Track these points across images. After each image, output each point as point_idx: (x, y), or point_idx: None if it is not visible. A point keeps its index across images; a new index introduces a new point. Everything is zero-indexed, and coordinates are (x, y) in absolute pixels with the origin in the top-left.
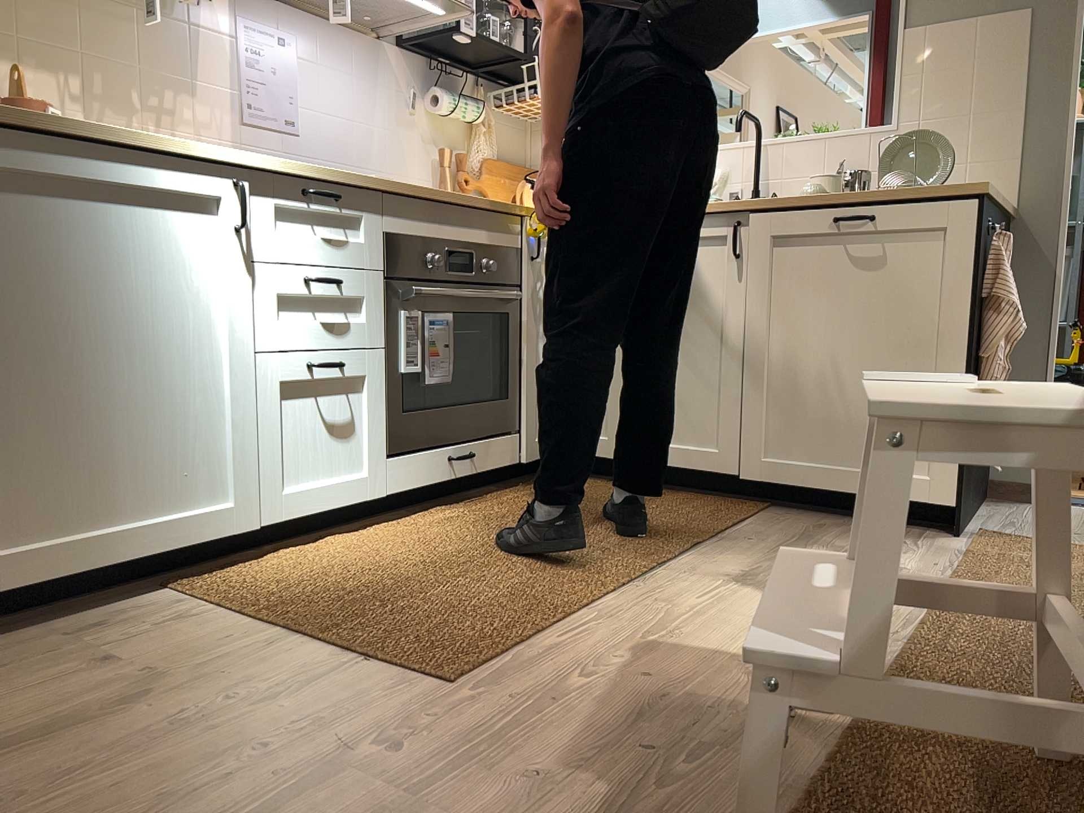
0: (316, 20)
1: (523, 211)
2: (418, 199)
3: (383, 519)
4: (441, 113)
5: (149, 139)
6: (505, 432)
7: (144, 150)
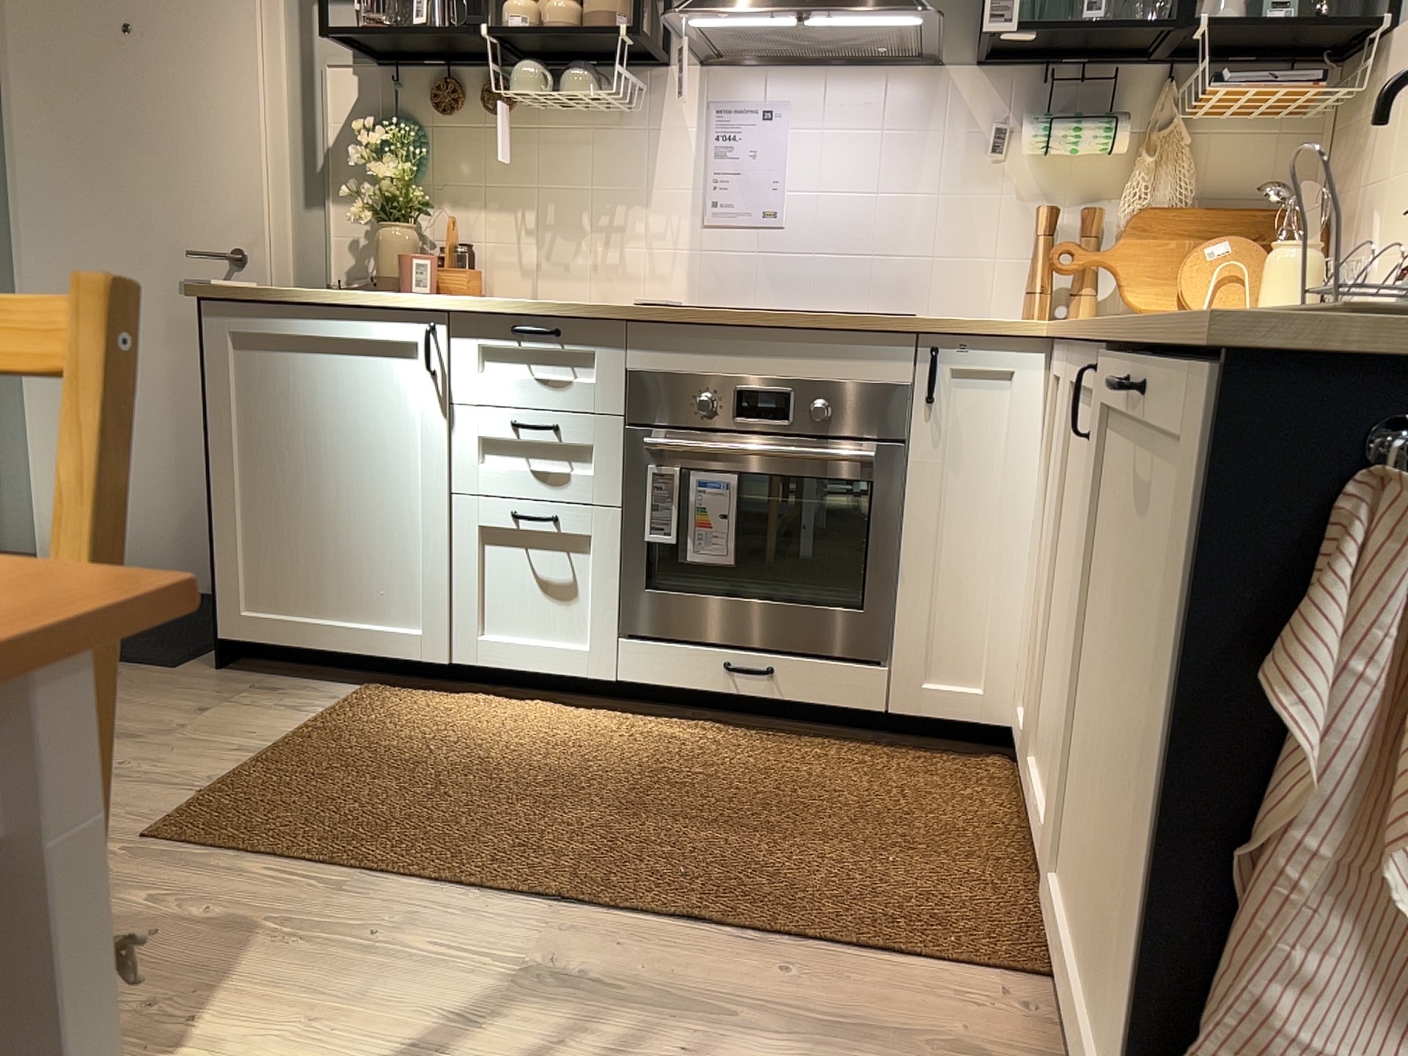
0: (836, 64)
1: (913, 327)
2: (684, 324)
3: (643, 713)
4: (1022, 152)
5: (356, 293)
6: (885, 663)
7: (342, 305)
